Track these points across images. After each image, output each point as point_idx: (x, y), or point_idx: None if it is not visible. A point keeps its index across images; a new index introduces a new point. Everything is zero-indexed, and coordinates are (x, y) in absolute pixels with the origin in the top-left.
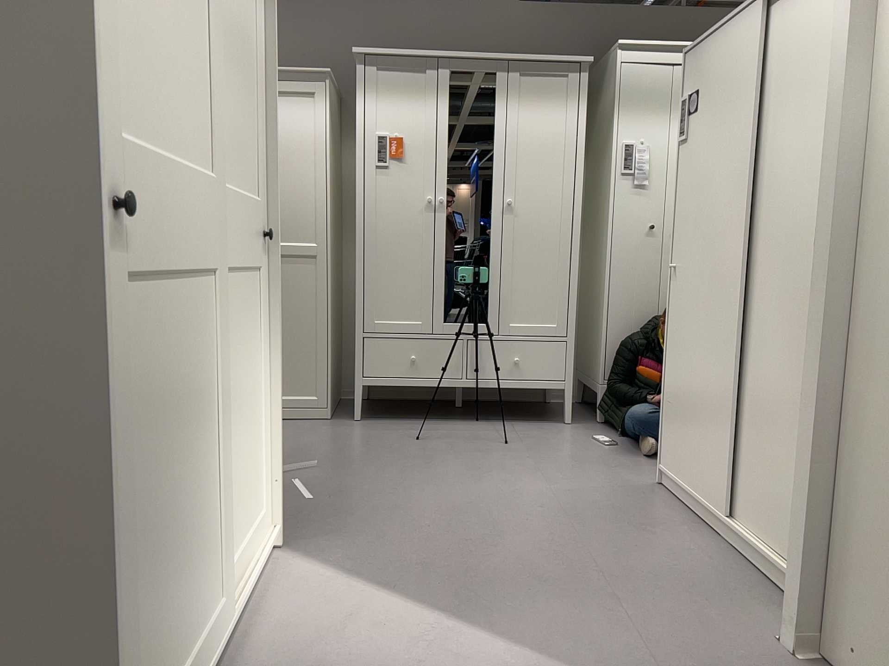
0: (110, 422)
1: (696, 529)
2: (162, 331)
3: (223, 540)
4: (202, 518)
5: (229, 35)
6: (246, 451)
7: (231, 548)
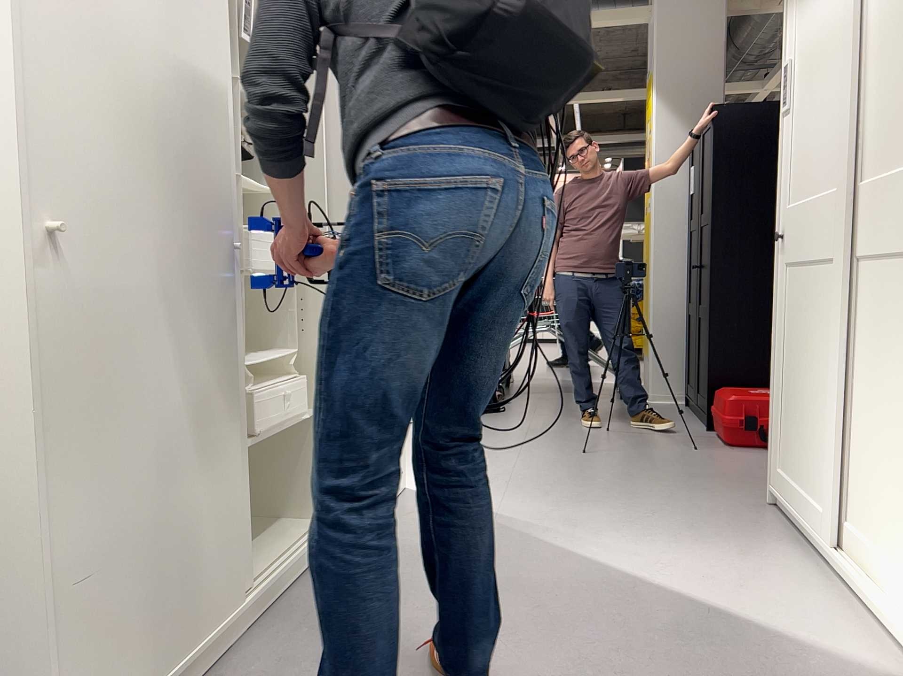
0: (776, 317)
1: (228, 672)
2: (800, 289)
3: (851, 494)
4: (814, 422)
5: (897, 12)
6: (891, 460)
7: (860, 521)
